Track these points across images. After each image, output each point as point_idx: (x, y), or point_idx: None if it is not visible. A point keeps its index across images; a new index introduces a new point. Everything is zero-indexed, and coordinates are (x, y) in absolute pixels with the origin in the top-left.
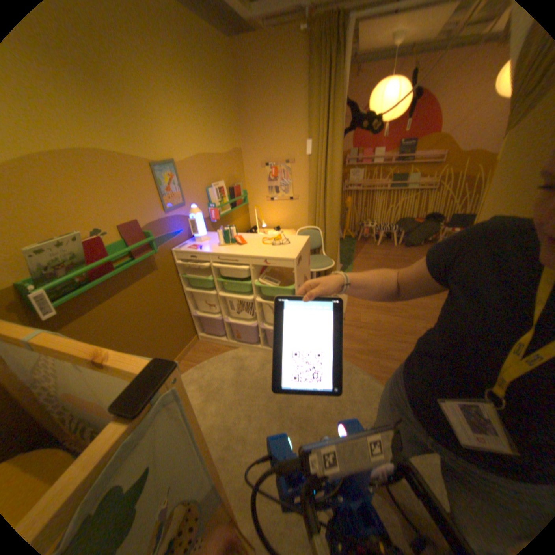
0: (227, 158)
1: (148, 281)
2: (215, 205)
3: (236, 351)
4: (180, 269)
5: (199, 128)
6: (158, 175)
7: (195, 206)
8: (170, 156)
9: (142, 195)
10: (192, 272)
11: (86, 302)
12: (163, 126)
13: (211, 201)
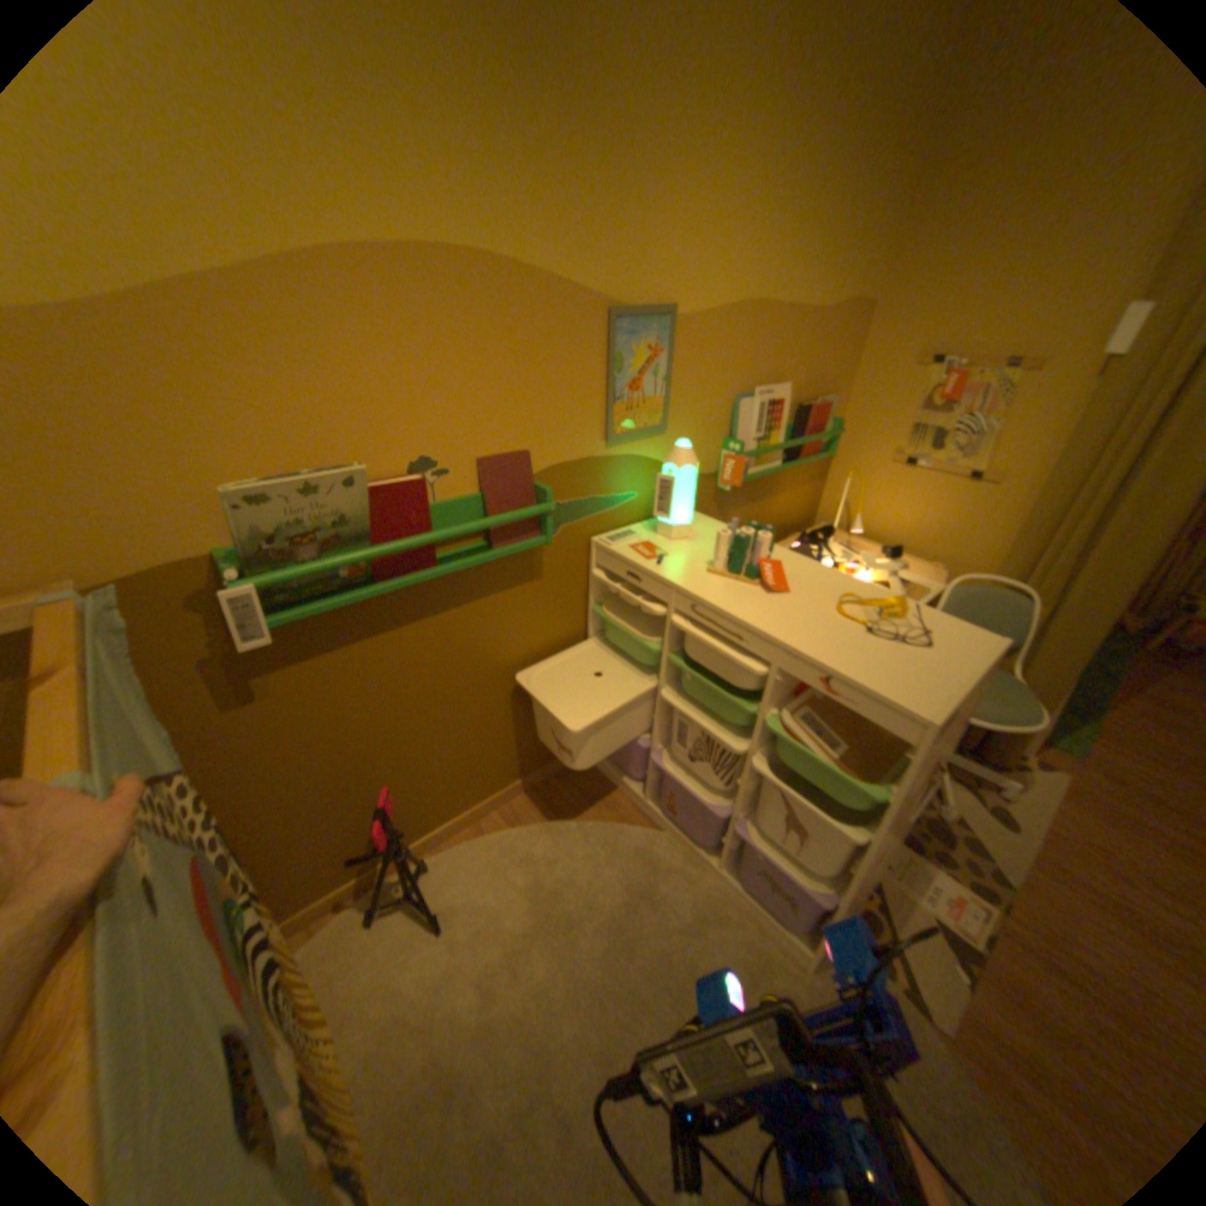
0: (826, 322)
1: (512, 603)
2: (743, 449)
3: (653, 836)
4: (597, 591)
5: (779, 226)
6: (621, 346)
7: (688, 445)
8: (671, 296)
9: (565, 392)
10: (621, 607)
11: (358, 622)
12: (681, 208)
13: (738, 434)
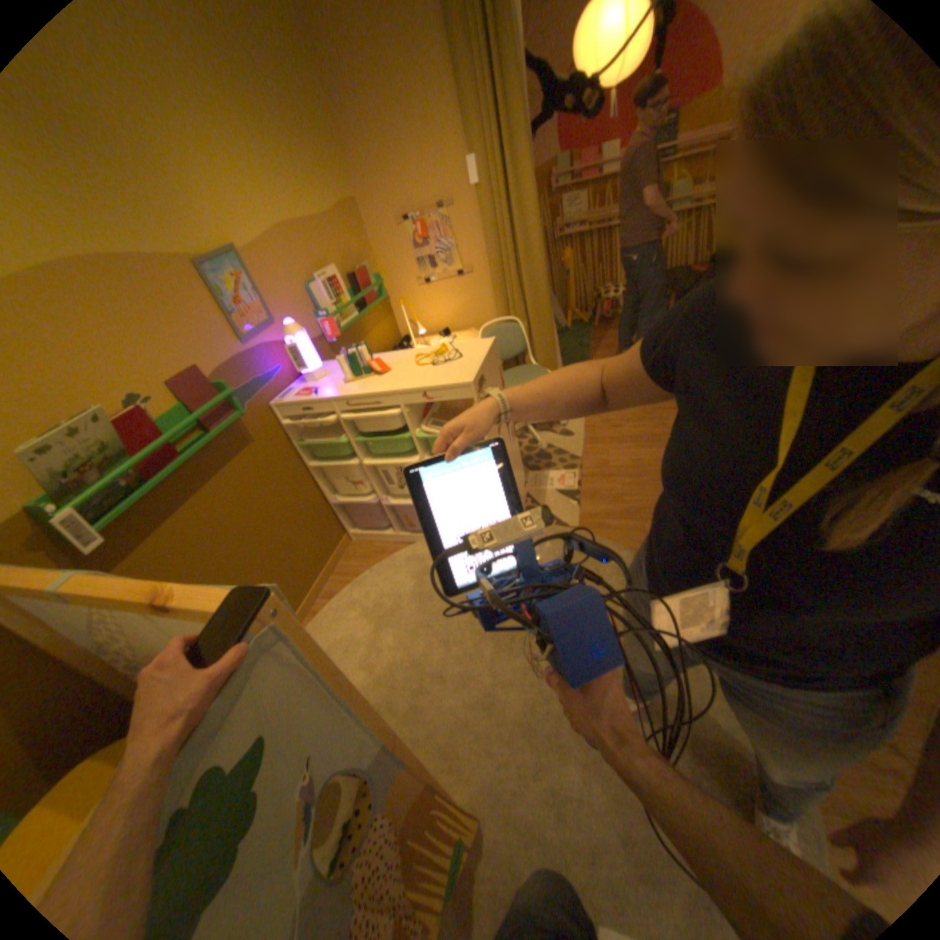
0: (331, 221)
1: (243, 464)
2: (328, 313)
3: (411, 548)
4: (293, 434)
5: (266, 175)
6: (213, 280)
7: (291, 321)
8: (225, 240)
9: (194, 321)
10: (313, 435)
11: (149, 514)
12: (198, 186)
13: (319, 306)
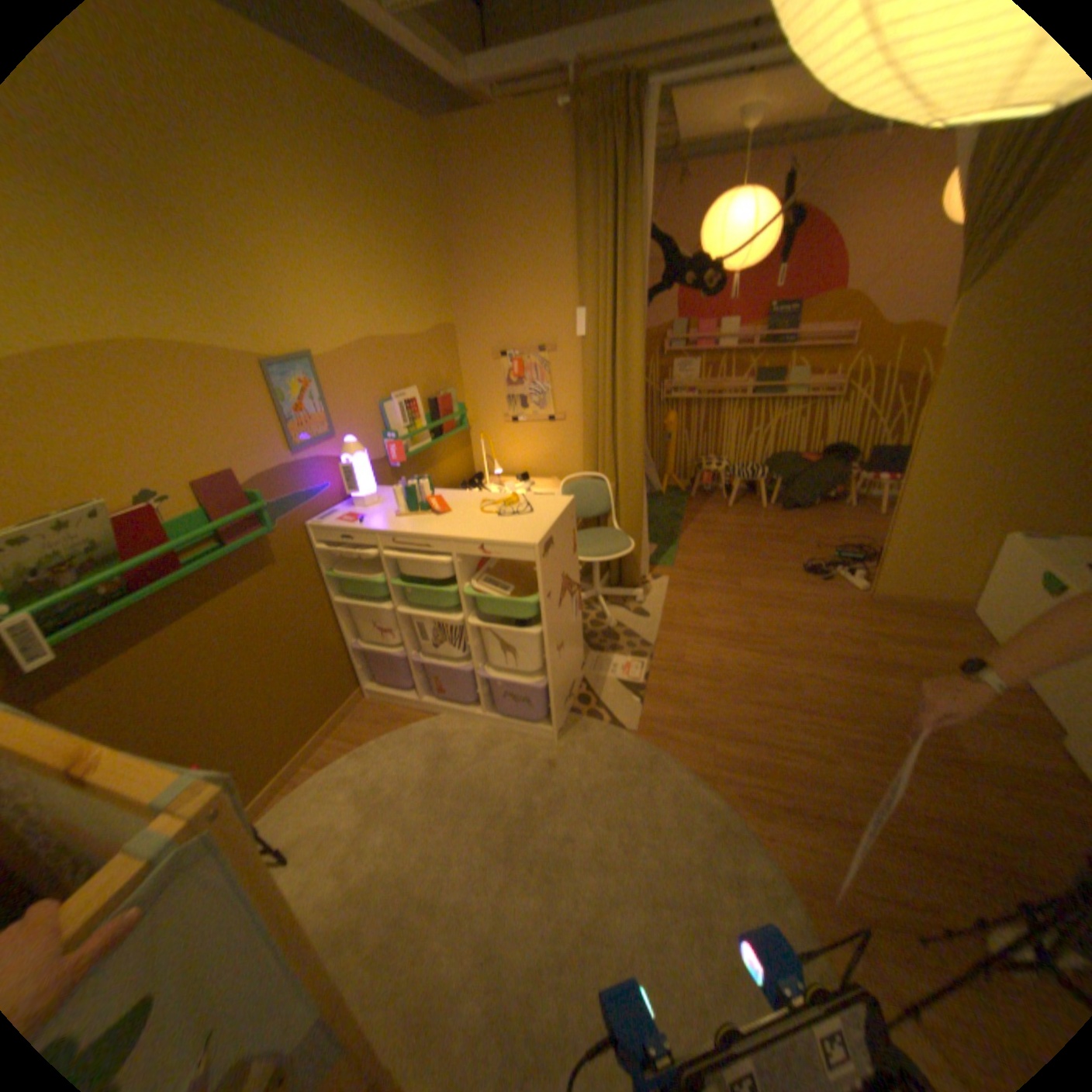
0: (424, 344)
1: (256, 588)
2: (398, 436)
3: (433, 721)
4: (324, 562)
5: (365, 291)
6: (278, 384)
7: (354, 440)
8: (304, 346)
9: (245, 423)
10: (348, 567)
11: (123, 632)
12: (289, 291)
13: (390, 427)
